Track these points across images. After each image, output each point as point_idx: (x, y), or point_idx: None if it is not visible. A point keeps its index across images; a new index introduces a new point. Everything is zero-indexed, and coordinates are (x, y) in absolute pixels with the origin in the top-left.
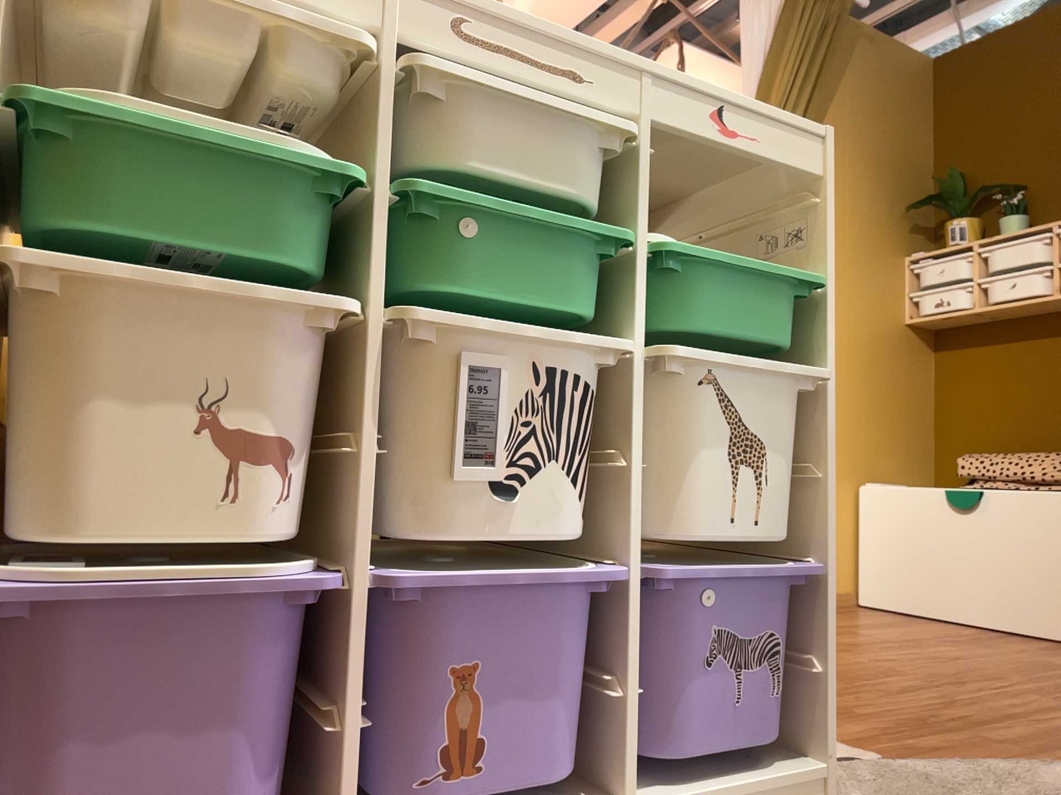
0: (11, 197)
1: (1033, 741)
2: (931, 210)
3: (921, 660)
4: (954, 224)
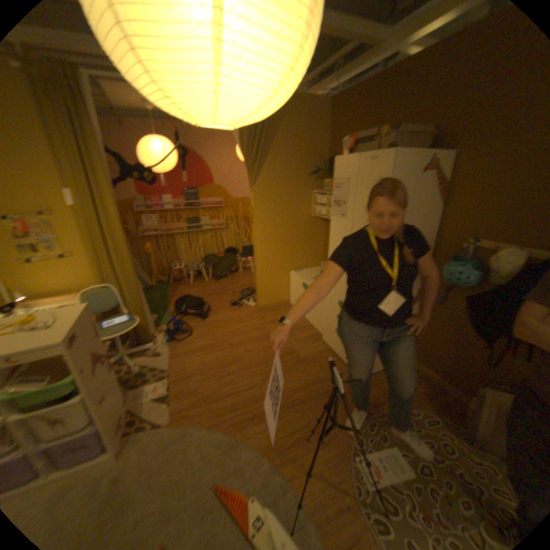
0: None
1: (218, 416)
2: (321, 174)
3: (256, 354)
4: (327, 180)
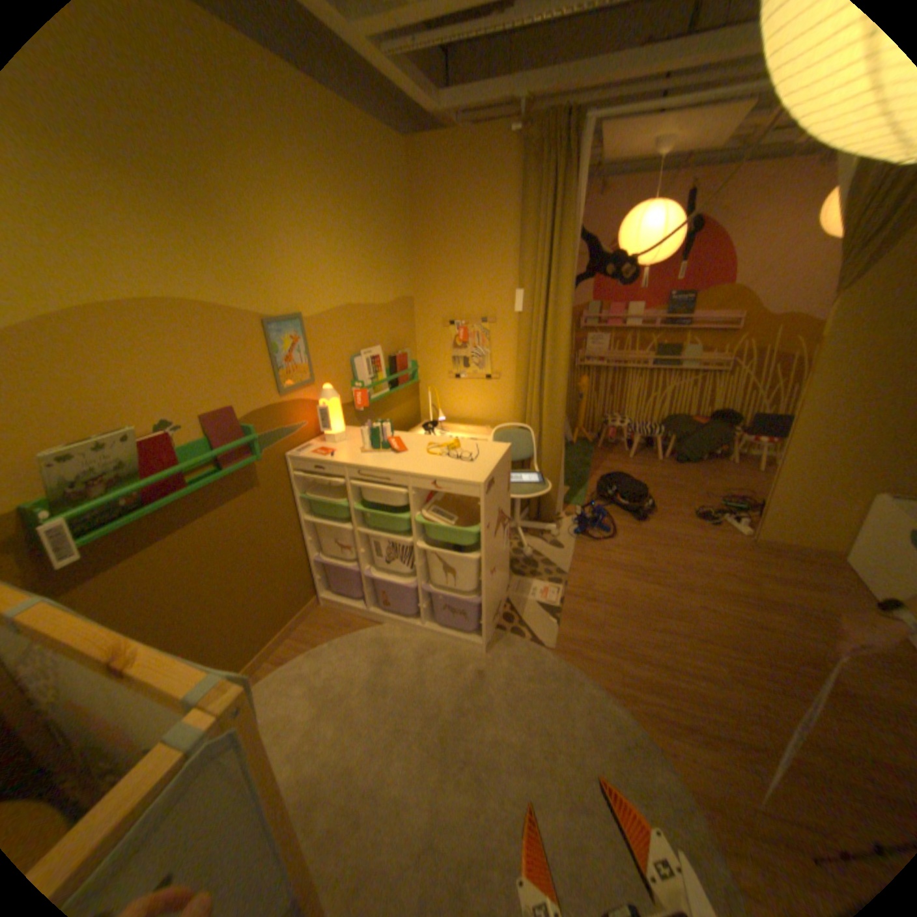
0: (307, 503)
1: (631, 684)
2: None
3: (731, 624)
4: None
